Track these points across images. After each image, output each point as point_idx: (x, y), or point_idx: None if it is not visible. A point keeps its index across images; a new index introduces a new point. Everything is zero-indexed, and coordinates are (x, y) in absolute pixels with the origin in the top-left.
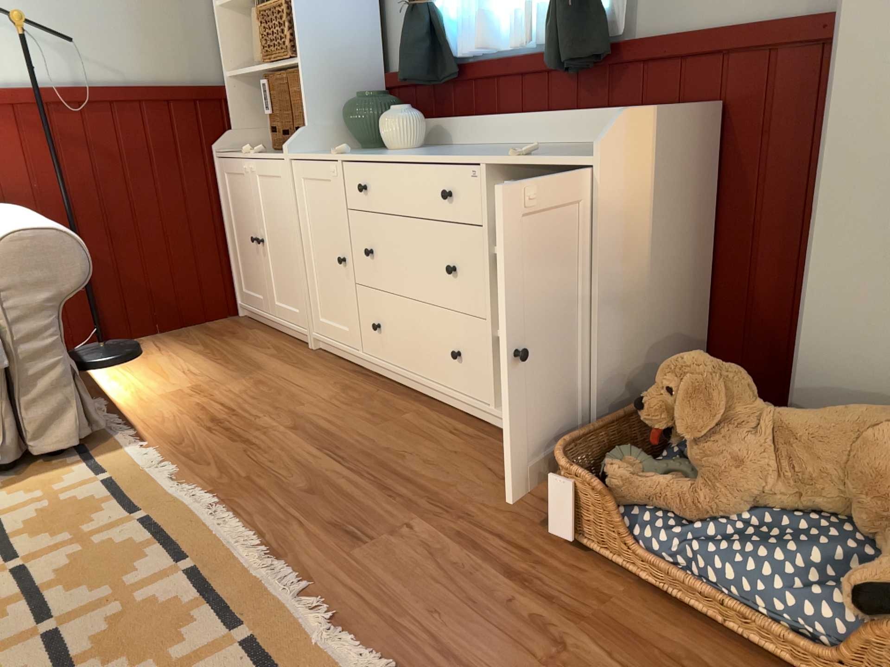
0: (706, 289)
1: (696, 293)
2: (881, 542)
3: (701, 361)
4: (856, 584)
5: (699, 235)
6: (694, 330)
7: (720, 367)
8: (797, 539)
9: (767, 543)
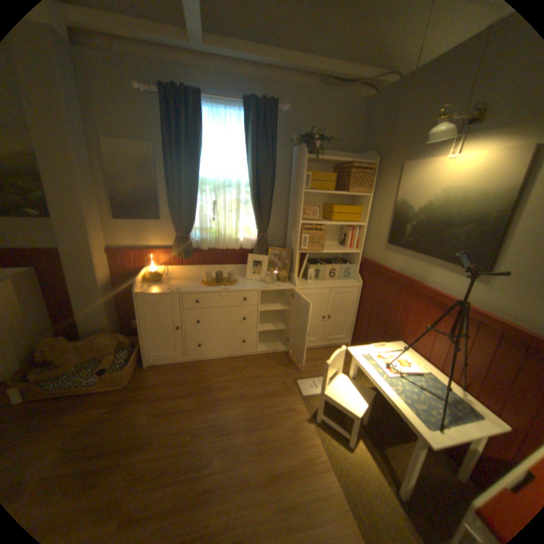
0: (47, 315)
1: (43, 317)
2: (101, 362)
3: (49, 342)
4: (96, 373)
5: (39, 303)
6: (46, 327)
7: (55, 341)
8: (84, 370)
9: (77, 375)
